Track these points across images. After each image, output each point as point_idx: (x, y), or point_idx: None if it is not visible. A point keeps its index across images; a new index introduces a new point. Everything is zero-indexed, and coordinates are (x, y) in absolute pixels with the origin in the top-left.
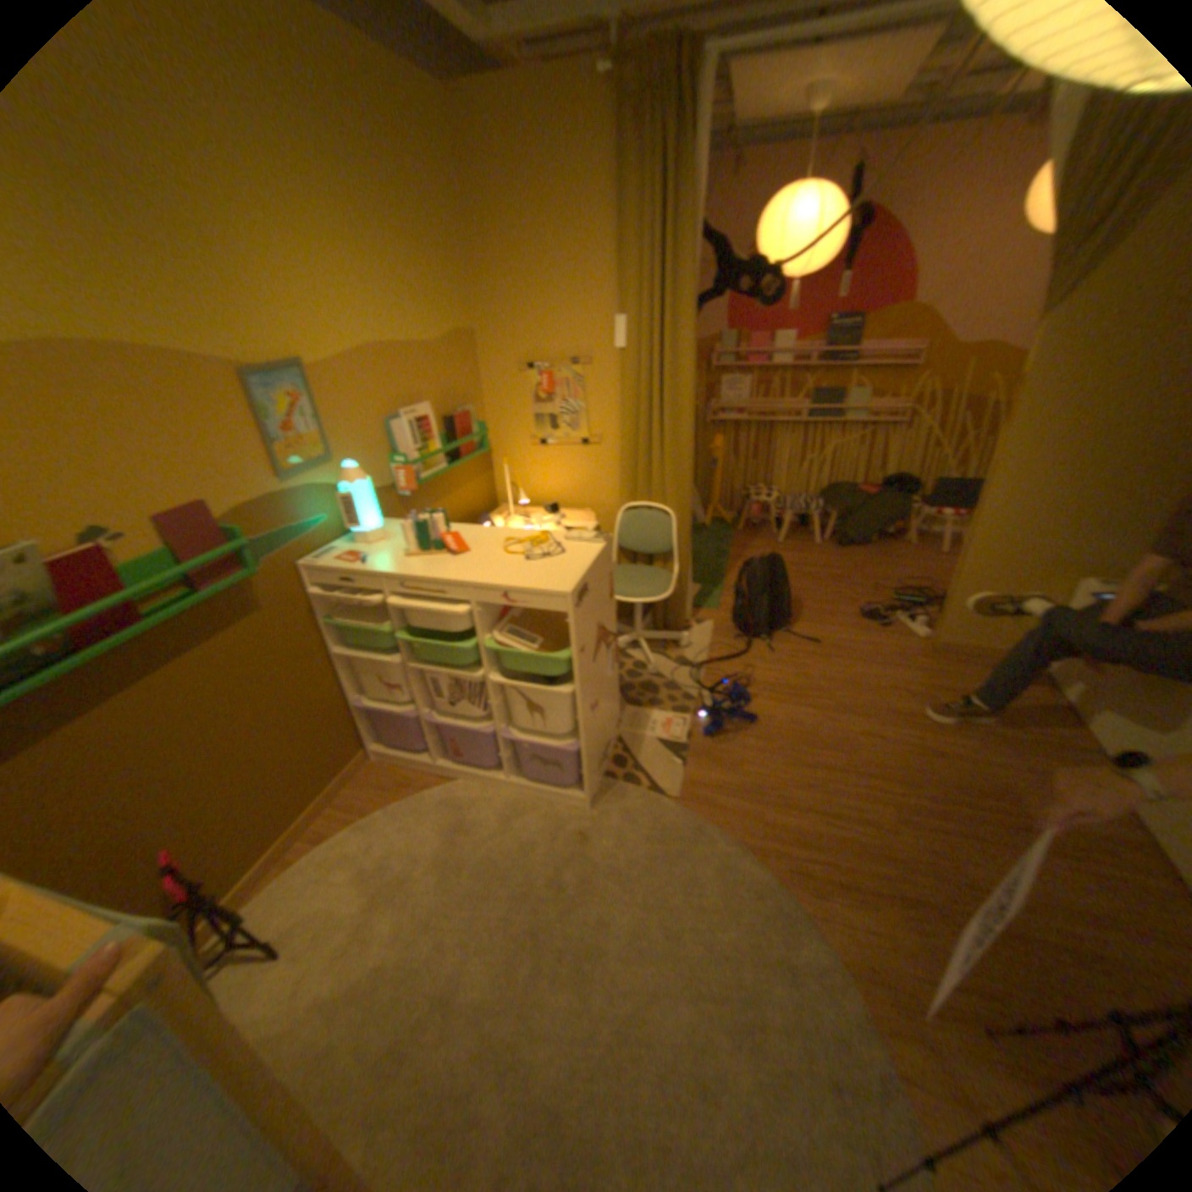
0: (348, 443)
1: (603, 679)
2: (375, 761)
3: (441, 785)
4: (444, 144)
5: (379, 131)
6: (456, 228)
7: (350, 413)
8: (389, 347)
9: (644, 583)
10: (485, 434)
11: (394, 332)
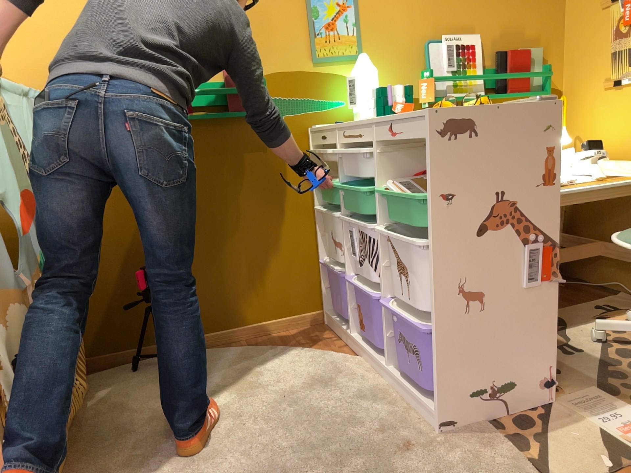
0: (380, 51)
1: (504, 280)
2: (326, 323)
3: (346, 355)
4: None
5: None
6: None
7: (389, 28)
8: None
9: None
10: (547, 75)
11: None
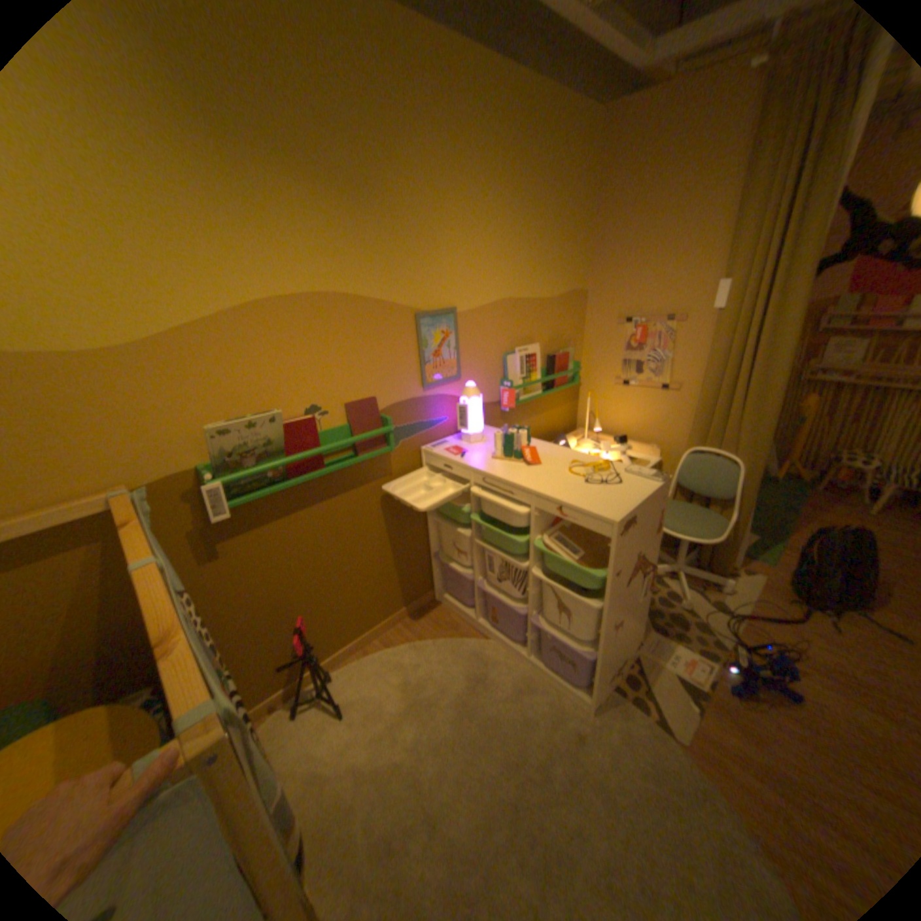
0: (473, 368)
1: (634, 603)
2: (438, 600)
3: (477, 638)
4: (594, 149)
5: (546, 145)
6: (589, 212)
7: (479, 346)
8: (518, 300)
9: (697, 523)
10: (578, 370)
11: (524, 290)
